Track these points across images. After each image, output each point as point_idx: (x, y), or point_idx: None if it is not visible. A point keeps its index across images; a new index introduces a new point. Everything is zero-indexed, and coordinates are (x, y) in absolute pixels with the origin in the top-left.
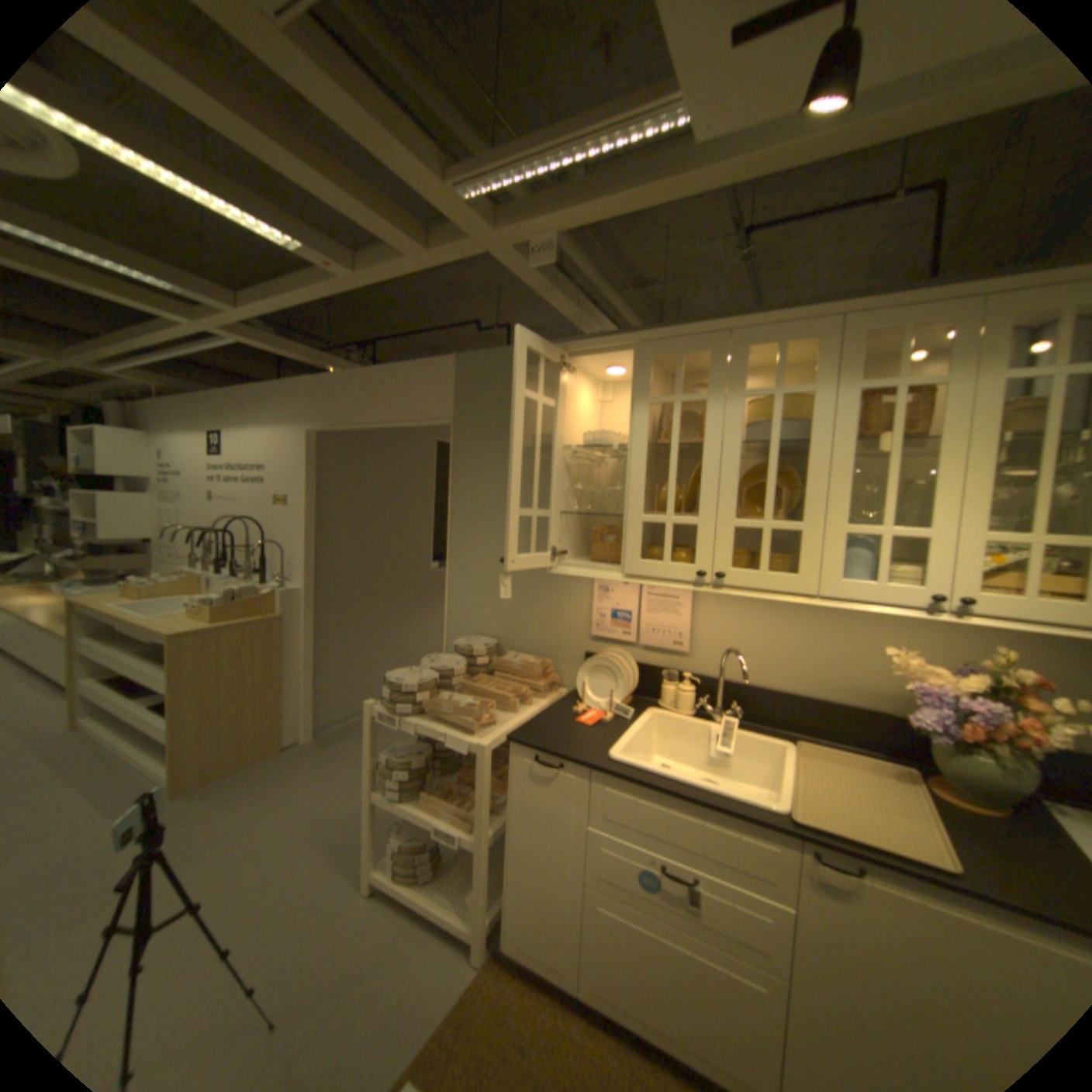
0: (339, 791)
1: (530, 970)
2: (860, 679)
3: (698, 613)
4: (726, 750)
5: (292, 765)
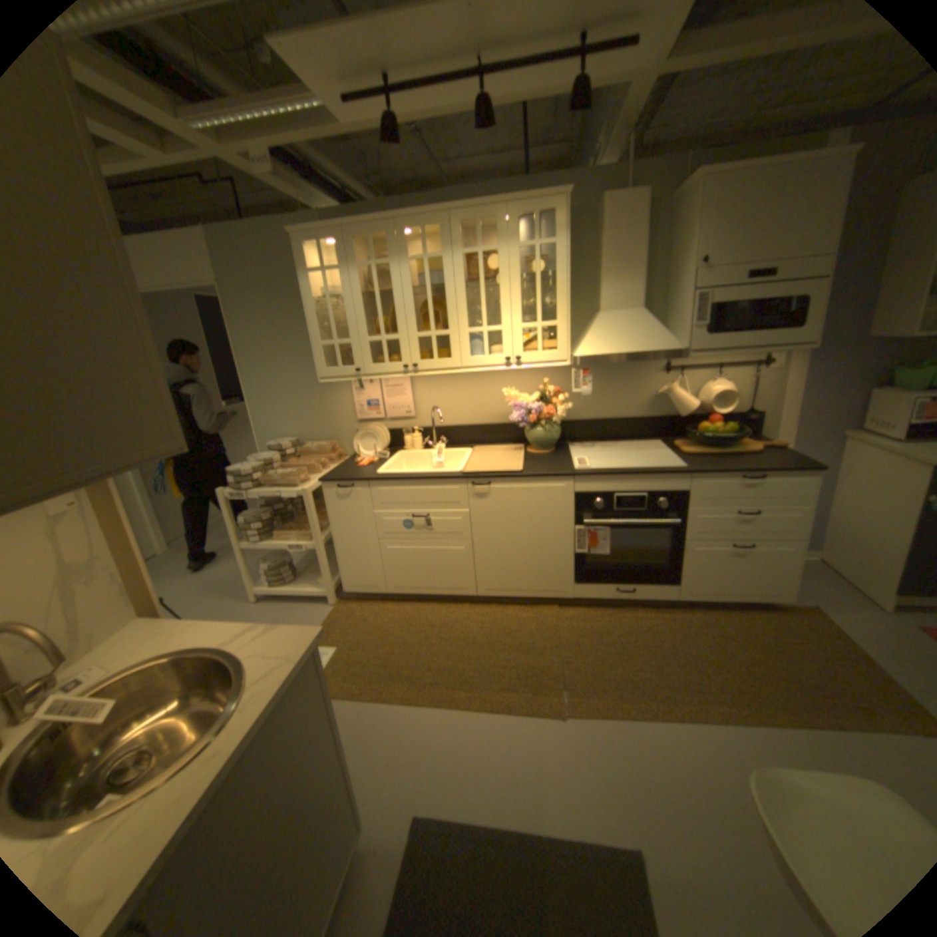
0: (209, 568)
1: (362, 593)
2: (498, 410)
3: (417, 393)
4: (441, 460)
5: (161, 567)
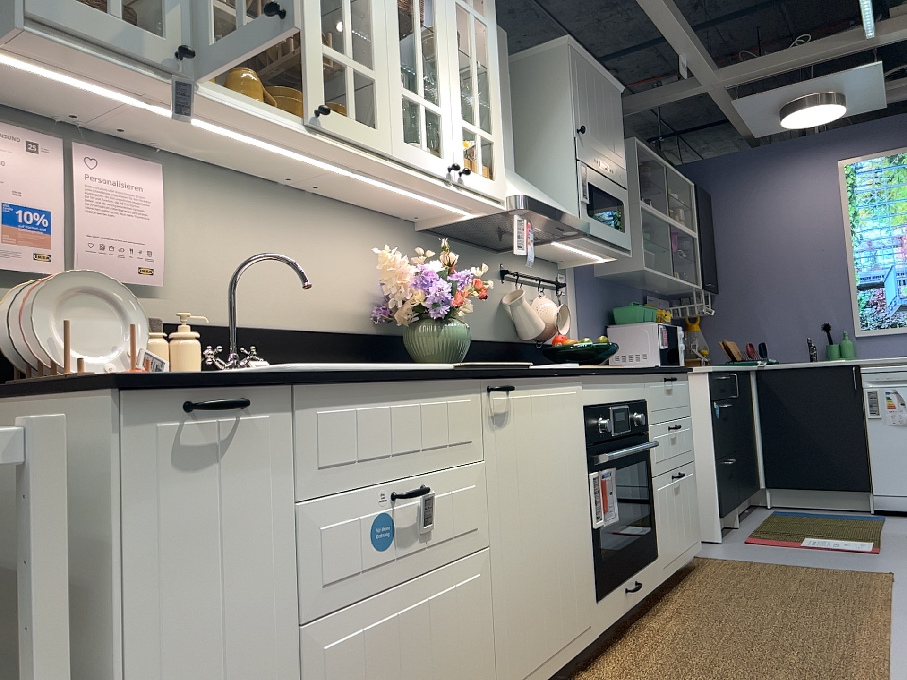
0: None
1: None
2: (333, 299)
3: (166, 221)
4: None
5: None
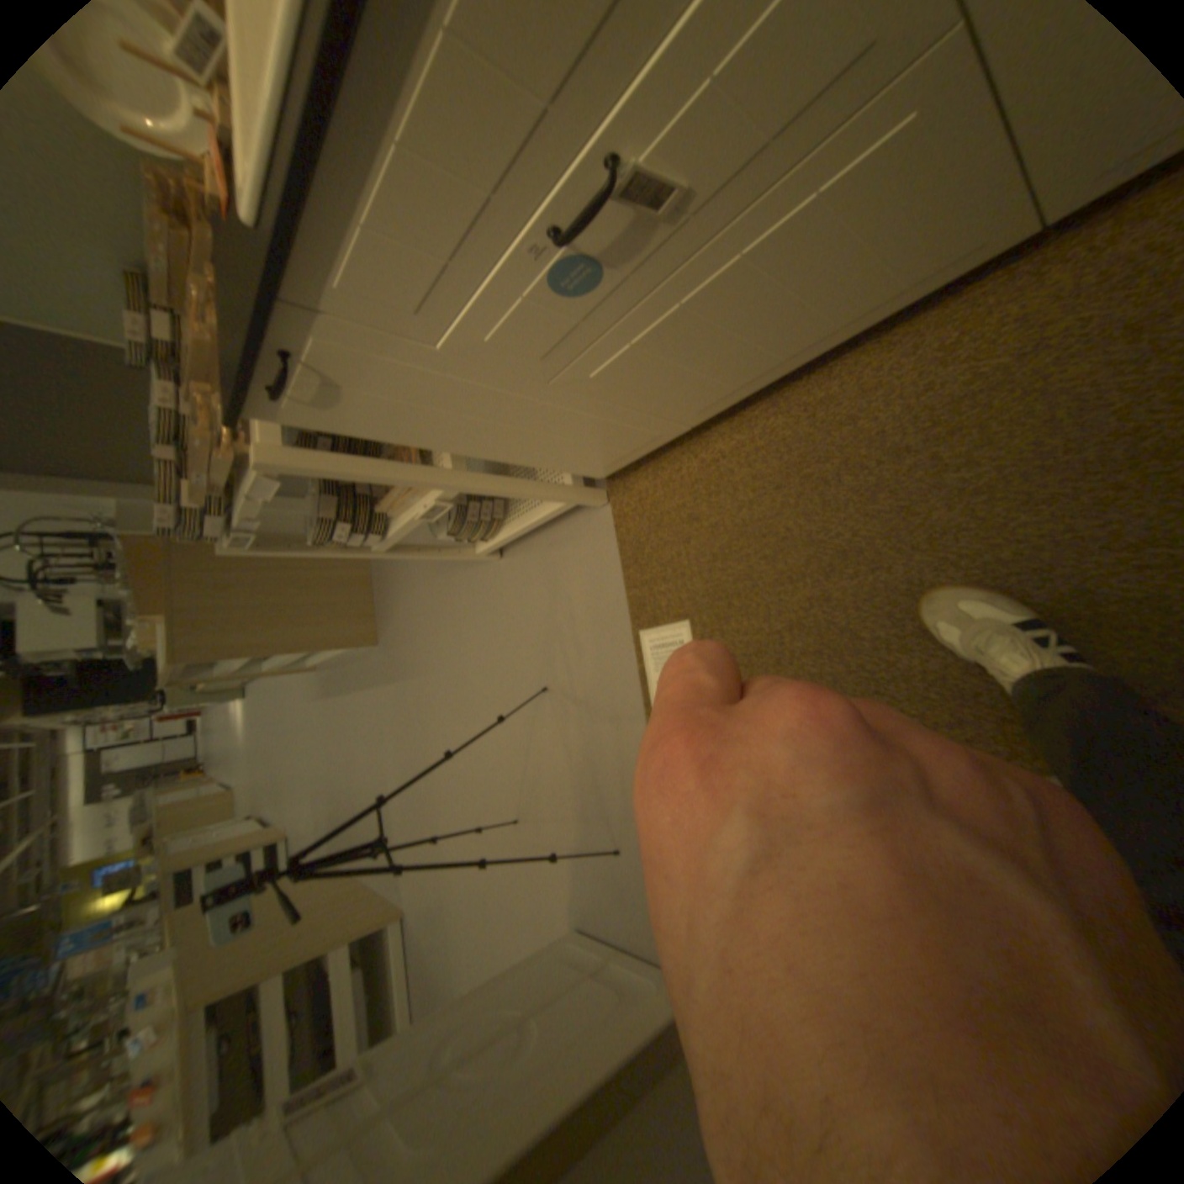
0: None
1: (637, 459)
2: None
3: None
4: None
5: None
